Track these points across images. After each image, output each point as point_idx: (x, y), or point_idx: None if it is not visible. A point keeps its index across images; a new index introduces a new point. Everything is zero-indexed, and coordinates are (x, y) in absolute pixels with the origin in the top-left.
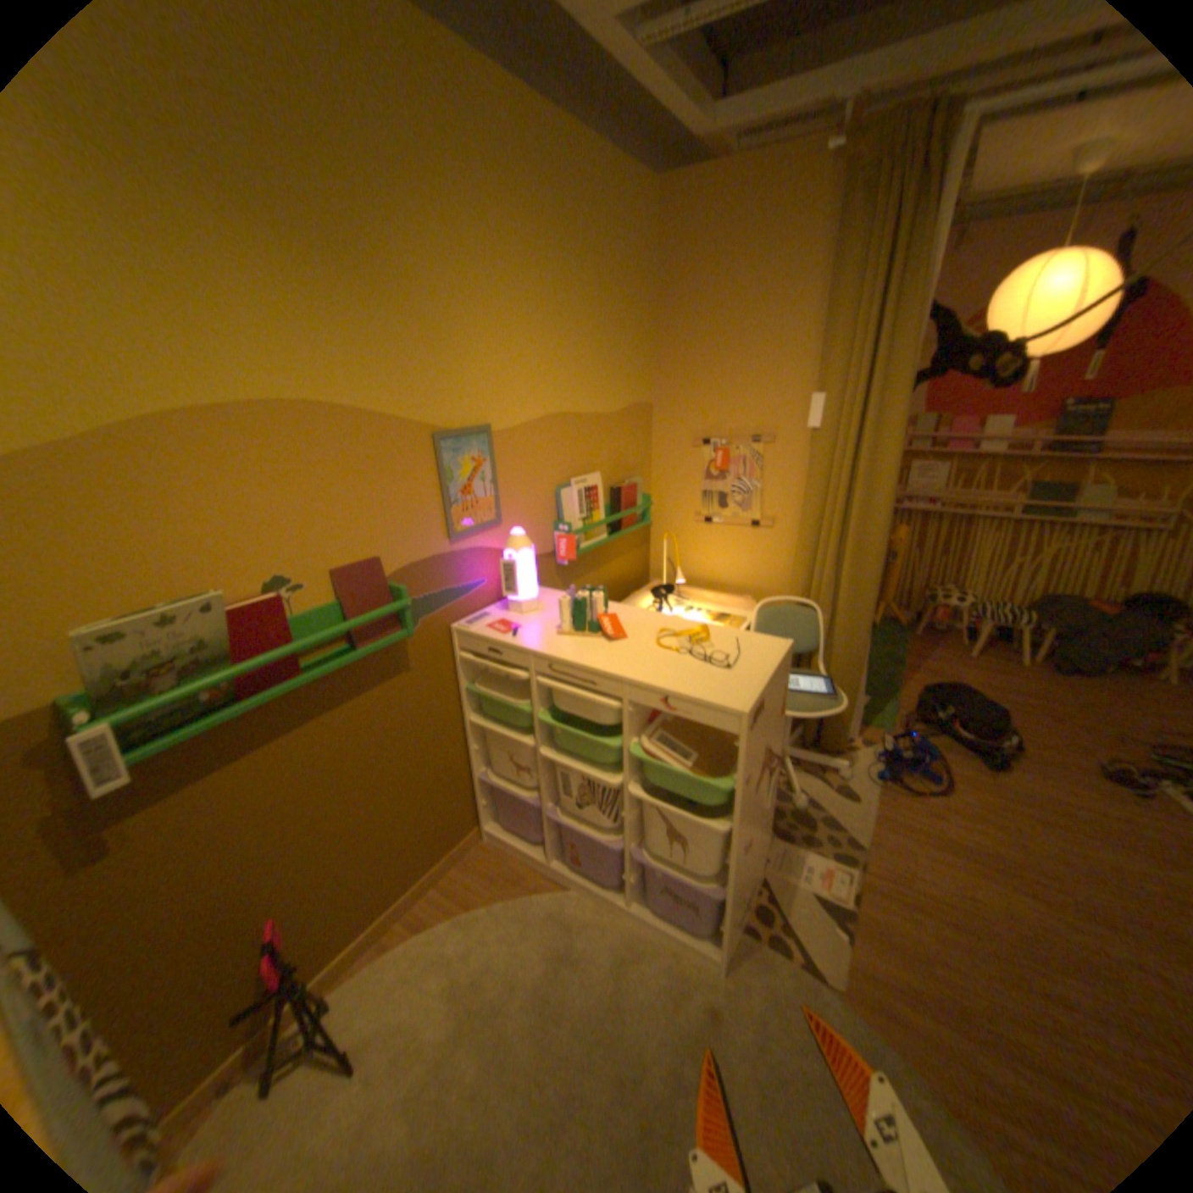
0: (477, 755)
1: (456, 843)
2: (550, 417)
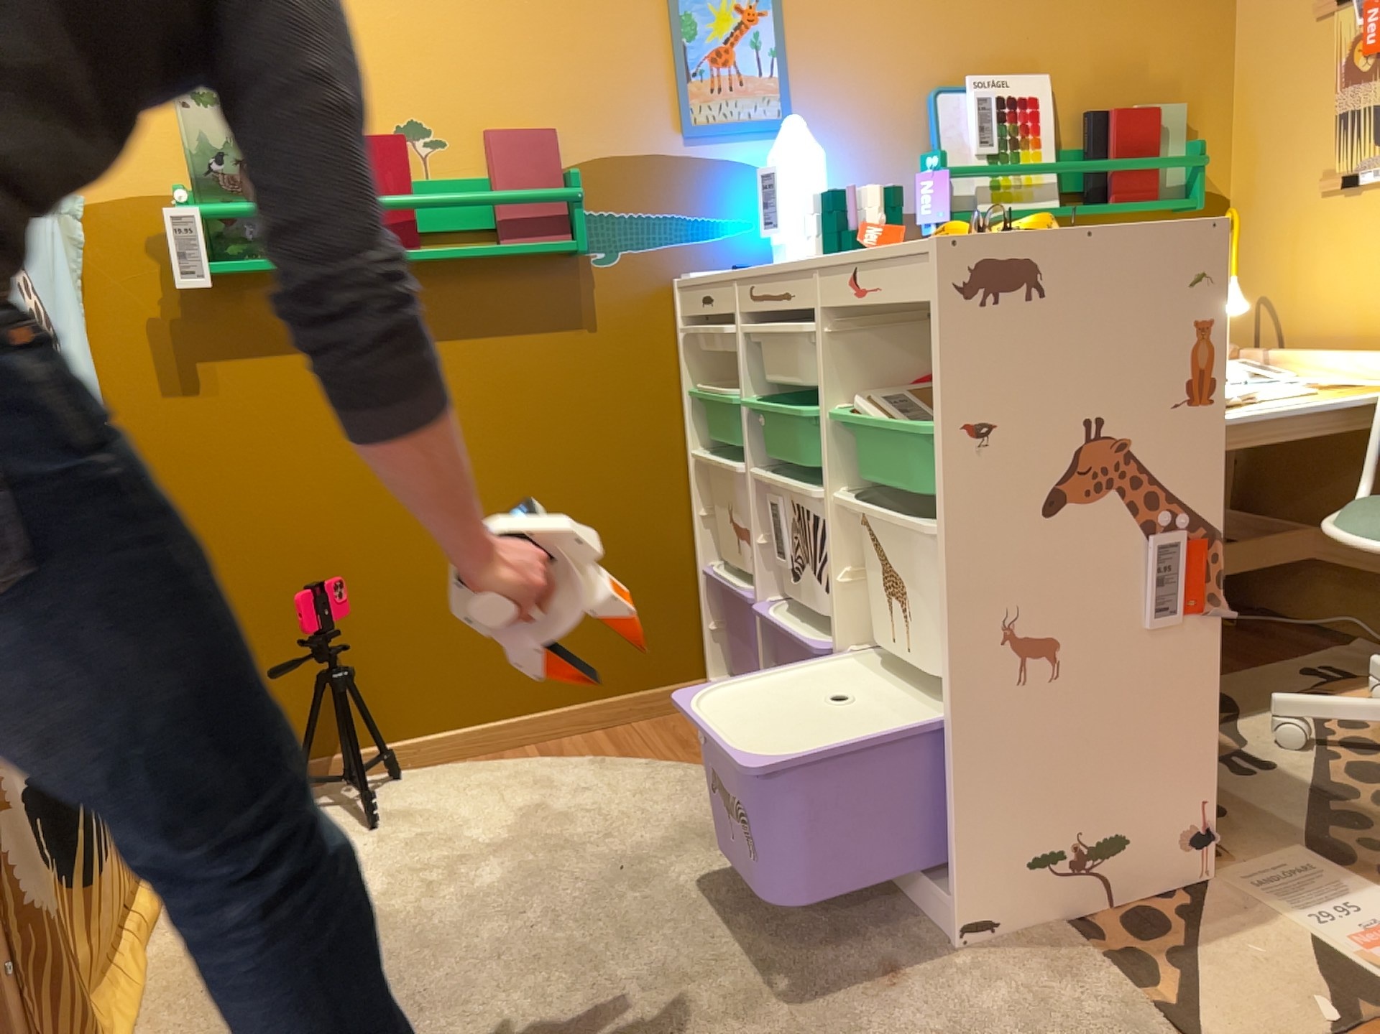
0: (705, 530)
1: (658, 684)
2: None
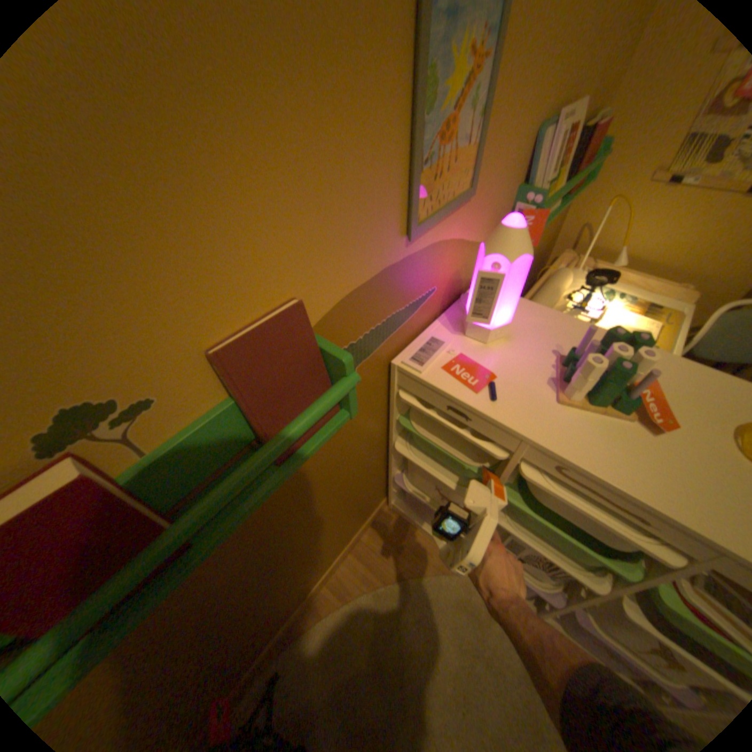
0: (396, 463)
1: (369, 517)
2: None
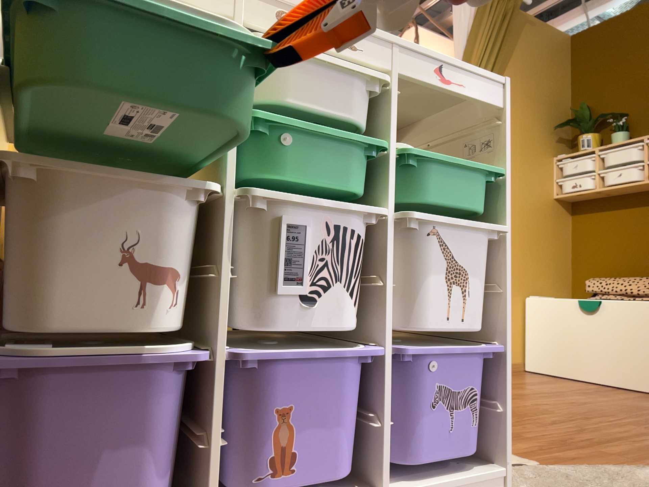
0: None
1: None
2: None
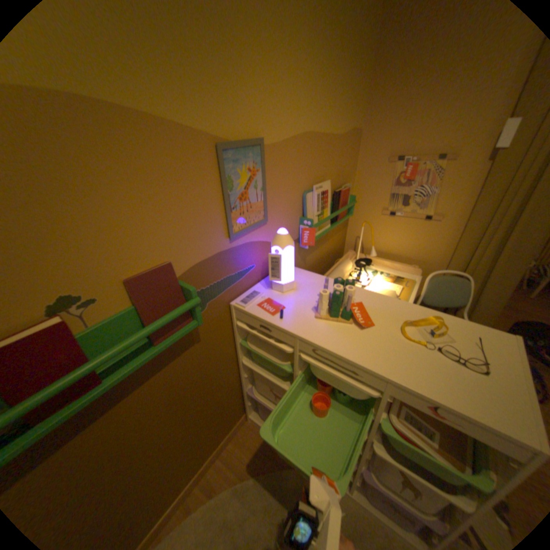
0: (246, 380)
1: (232, 428)
2: (305, 134)
